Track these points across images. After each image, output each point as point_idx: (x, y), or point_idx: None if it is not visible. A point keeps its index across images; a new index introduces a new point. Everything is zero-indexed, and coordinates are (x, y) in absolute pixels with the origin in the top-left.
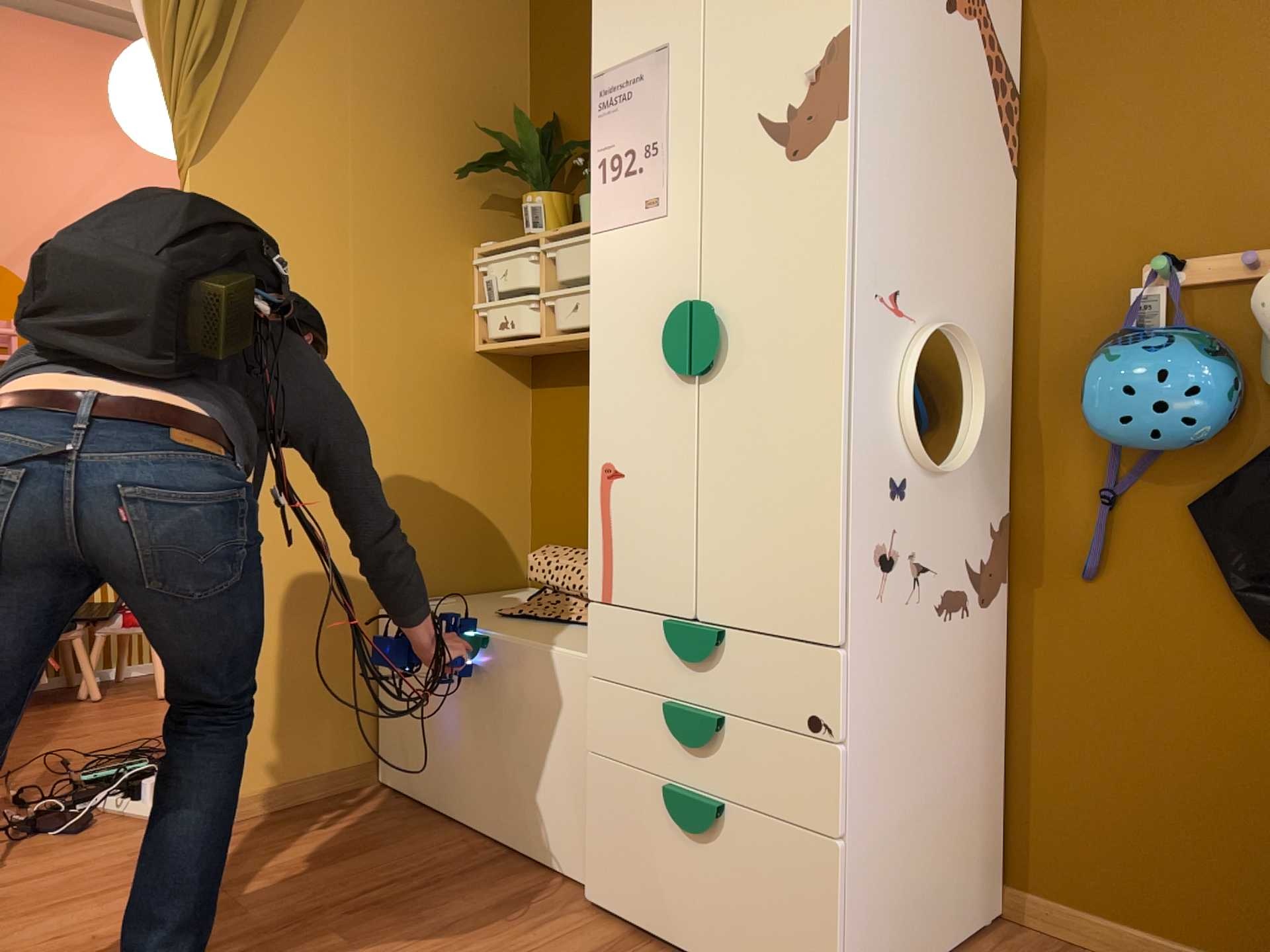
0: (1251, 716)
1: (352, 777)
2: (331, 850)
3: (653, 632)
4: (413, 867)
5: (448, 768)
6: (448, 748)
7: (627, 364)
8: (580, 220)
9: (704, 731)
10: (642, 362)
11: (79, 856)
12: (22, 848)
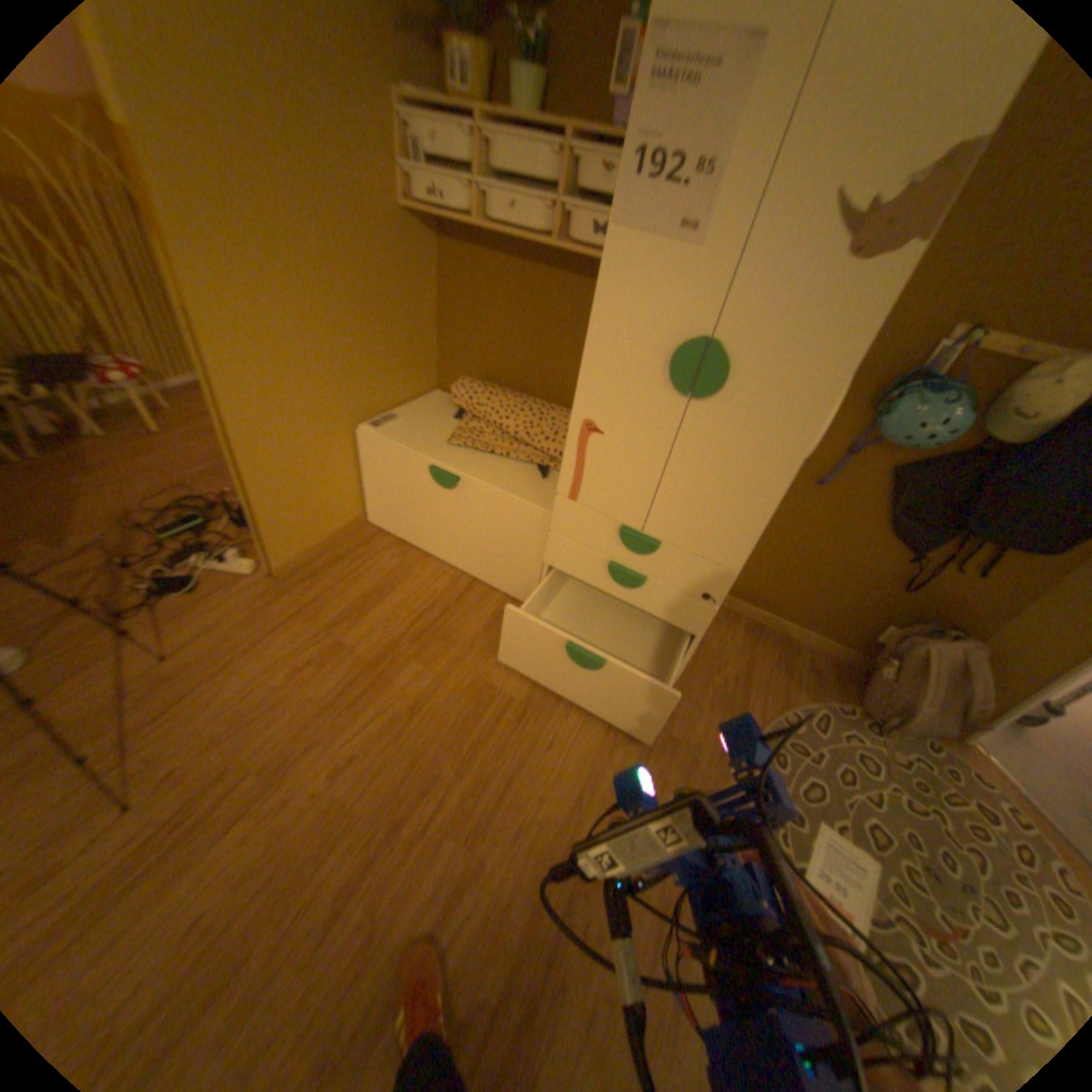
0: (864, 556)
1: (356, 525)
2: (375, 588)
3: (606, 525)
4: (429, 597)
5: (428, 532)
6: (428, 523)
7: (624, 359)
8: (511, 97)
9: (634, 582)
10: (638, 364)
11: (216, 614)
12: (168, 612)
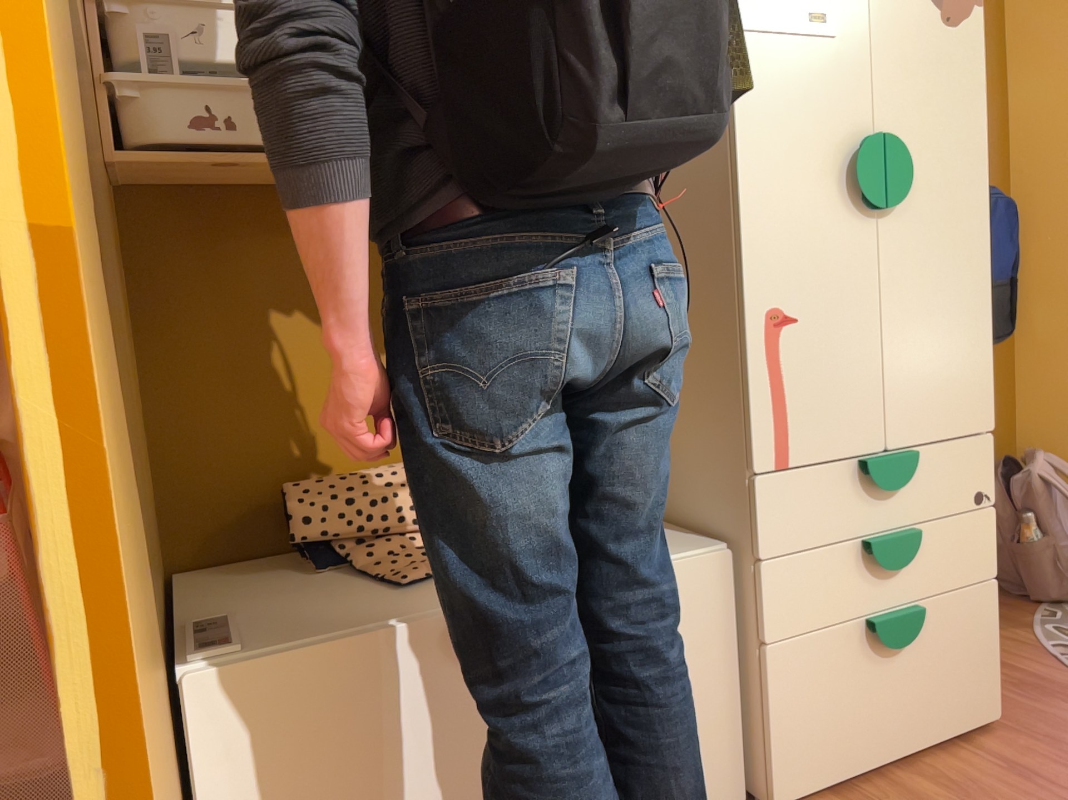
0: None
1: None
2: None
3: (841, 478)
4: None
5: None
6: None
7: (796, 195)
8: None
9: (913, 546)
10: (815, 194)
11: None
12: None
